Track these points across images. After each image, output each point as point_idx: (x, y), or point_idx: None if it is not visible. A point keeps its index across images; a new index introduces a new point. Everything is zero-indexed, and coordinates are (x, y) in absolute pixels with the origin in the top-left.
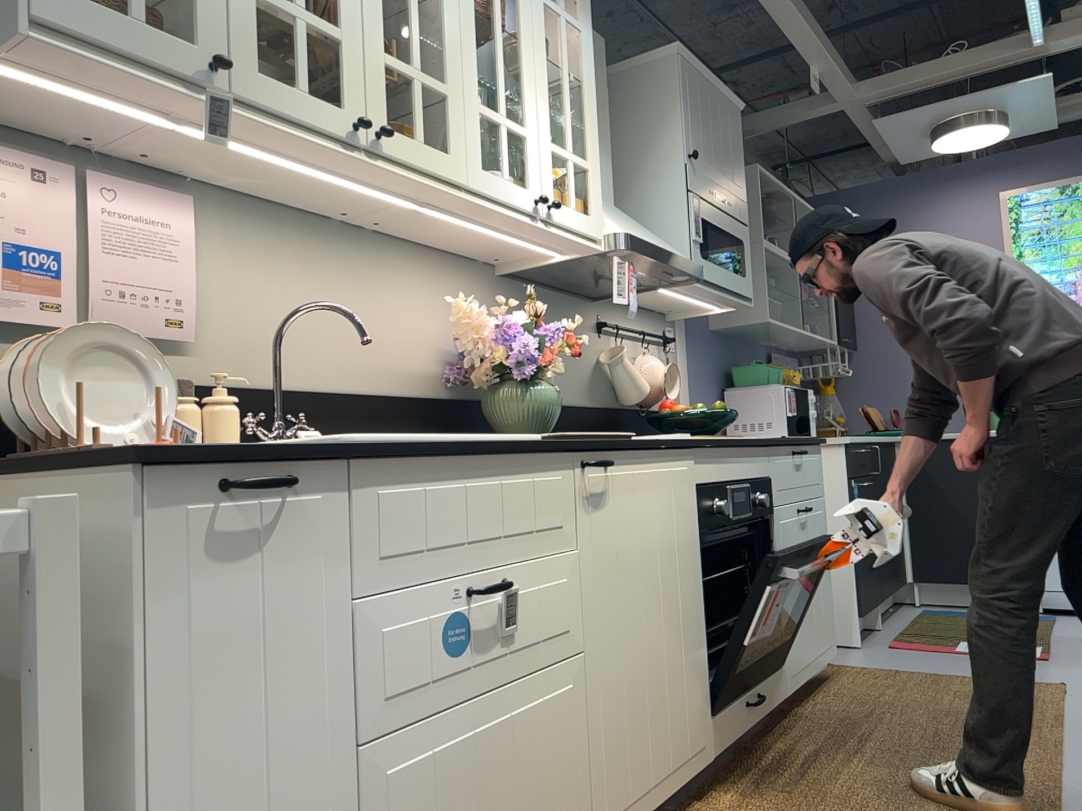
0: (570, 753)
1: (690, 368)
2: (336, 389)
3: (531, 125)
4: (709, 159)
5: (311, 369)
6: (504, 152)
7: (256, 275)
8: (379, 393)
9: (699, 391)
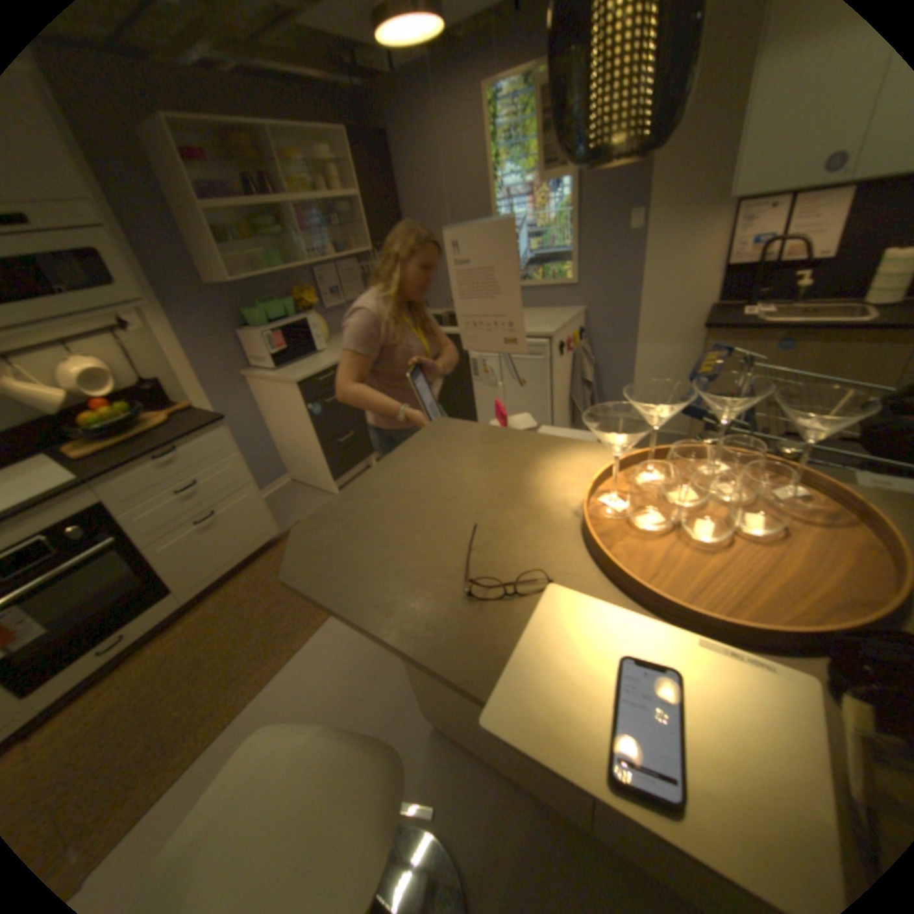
0: None
1: (171, 332)
2: None
3: None
4: None
5: None
6: None
7: None
8: None
9: (191, 345)
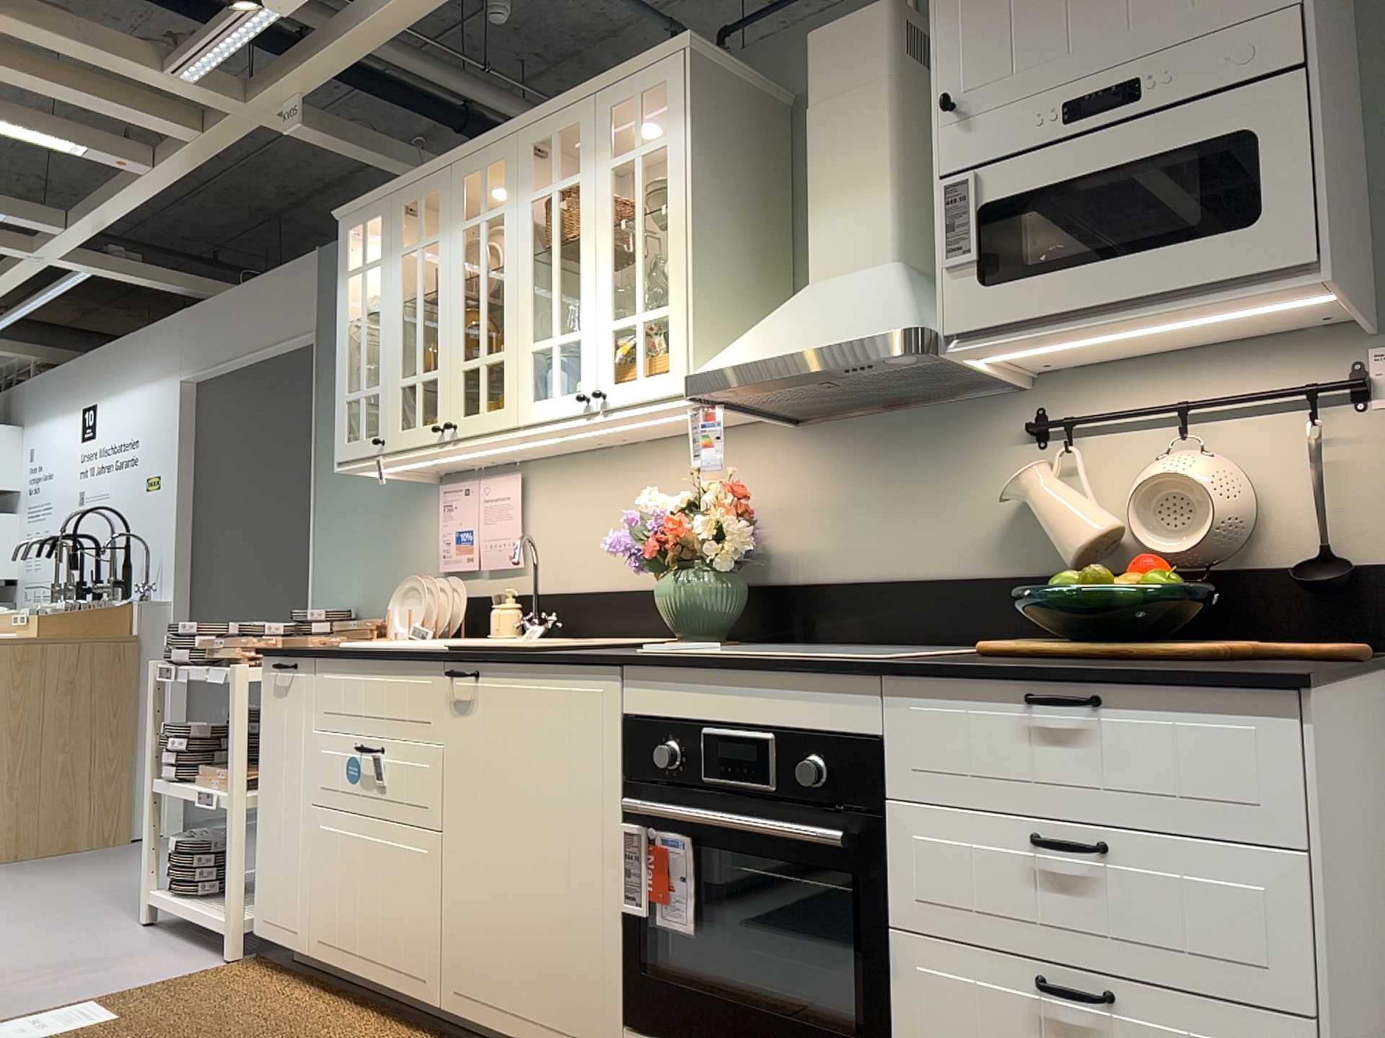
0: (421, 902)
1: None
2: (608, 588)
3: (584, 321)
4: (1036, 53)
5: (592, 573)
6: (560, 367)
7: (560, 510)
8: (643, 587)
9: None
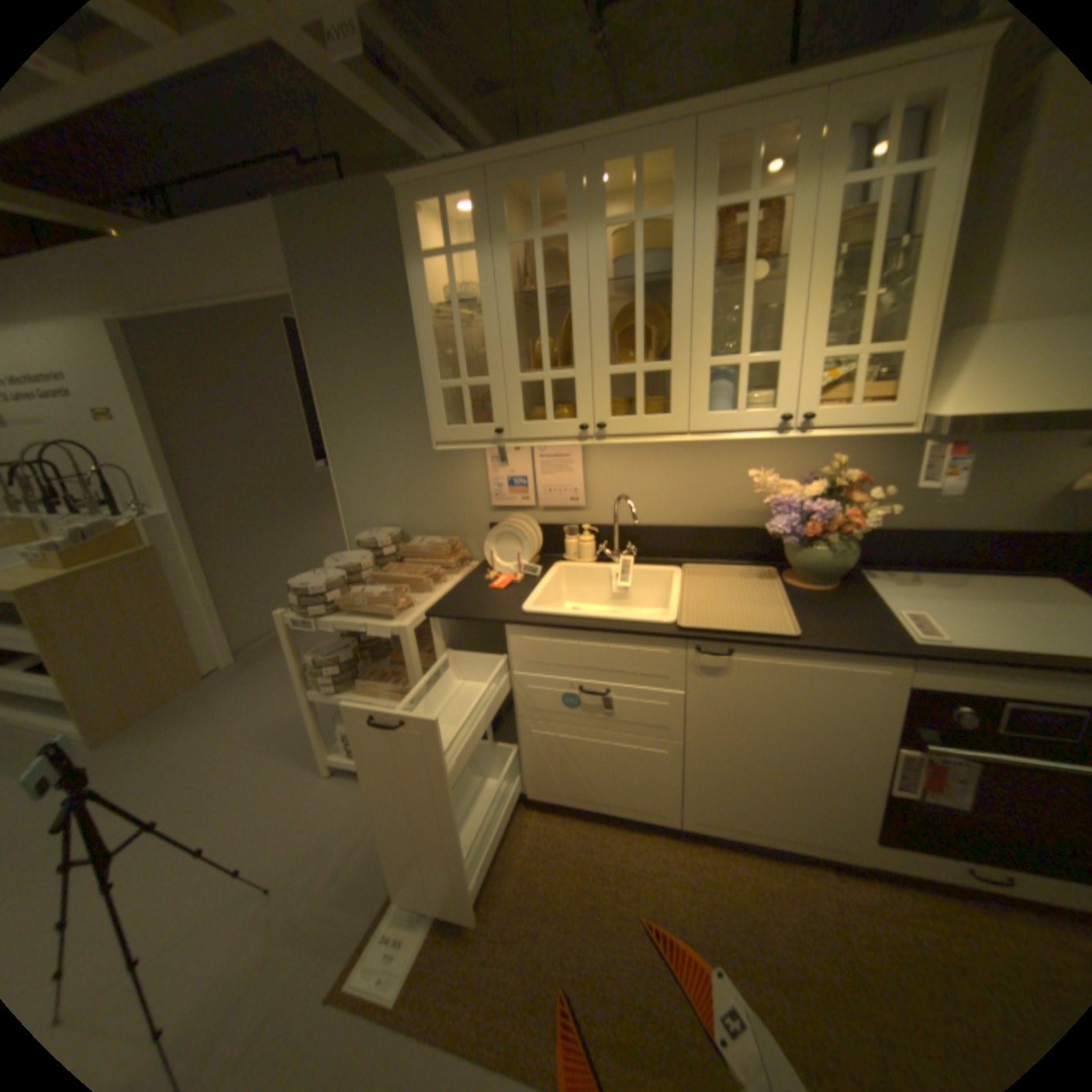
0: (663, 779)
1: None
2: (674, 524)
3: (789, 345)
4: None
5: (657, 513)
6: (746, 384)
7: (622, 466)
8: (710, 525)
9: None
